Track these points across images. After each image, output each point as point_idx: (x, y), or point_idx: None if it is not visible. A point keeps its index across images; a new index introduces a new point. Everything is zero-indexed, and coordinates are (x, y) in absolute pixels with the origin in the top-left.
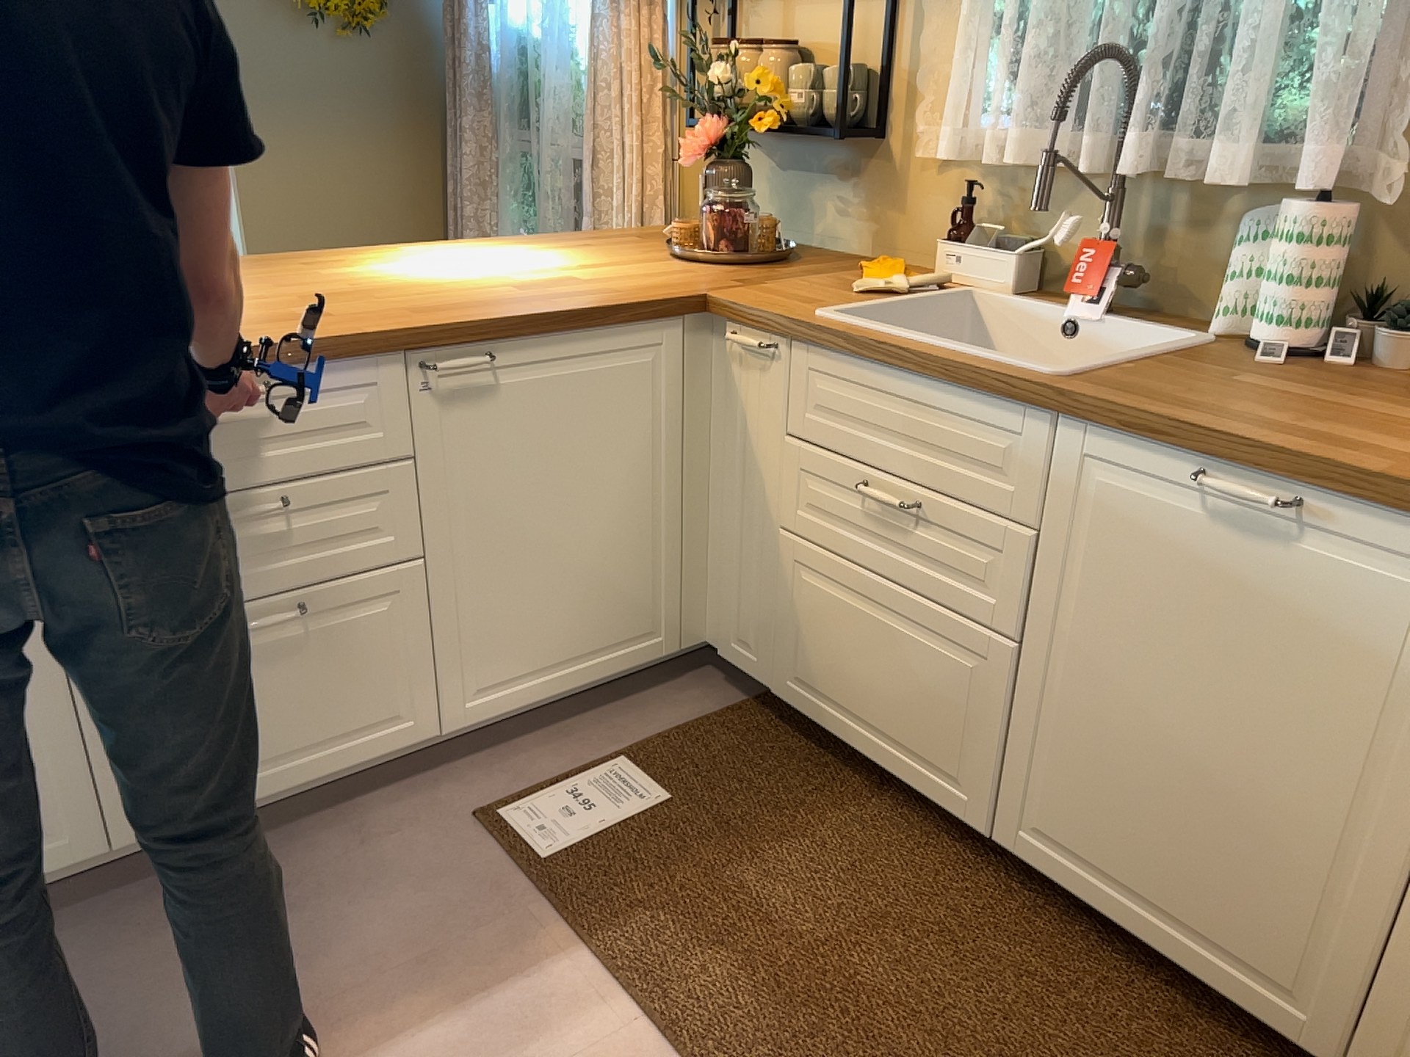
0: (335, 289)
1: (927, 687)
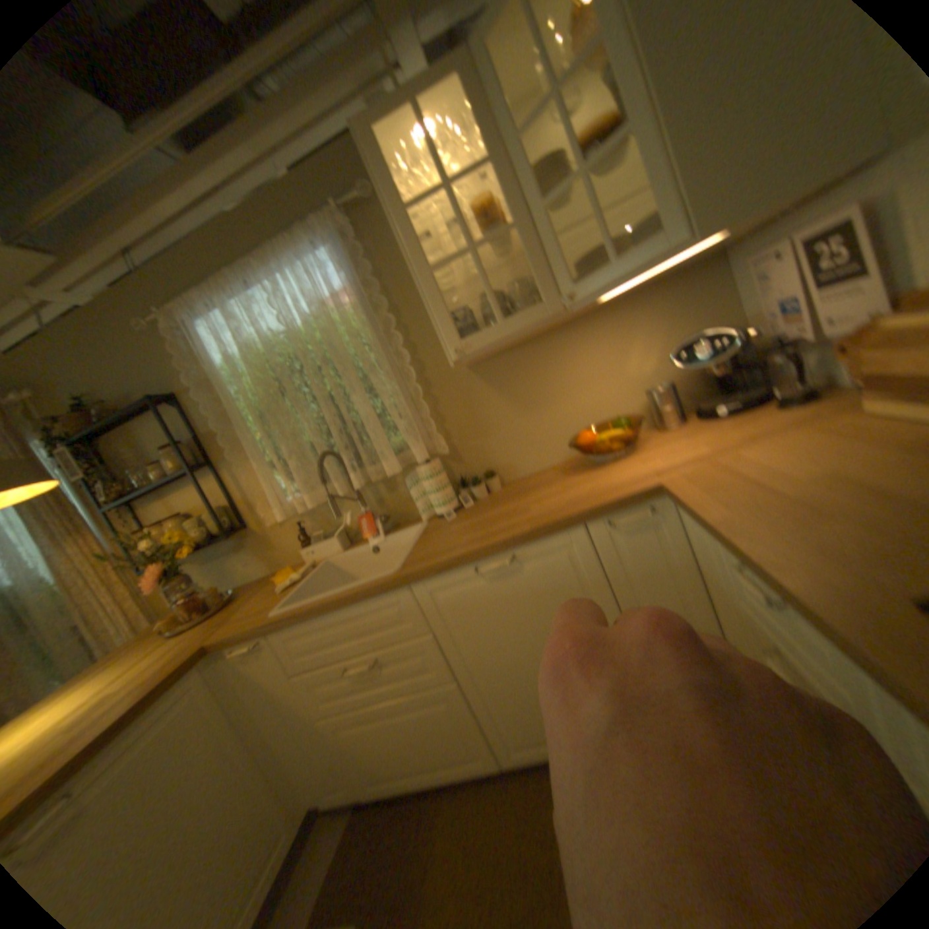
0: None
1: (433, 731)
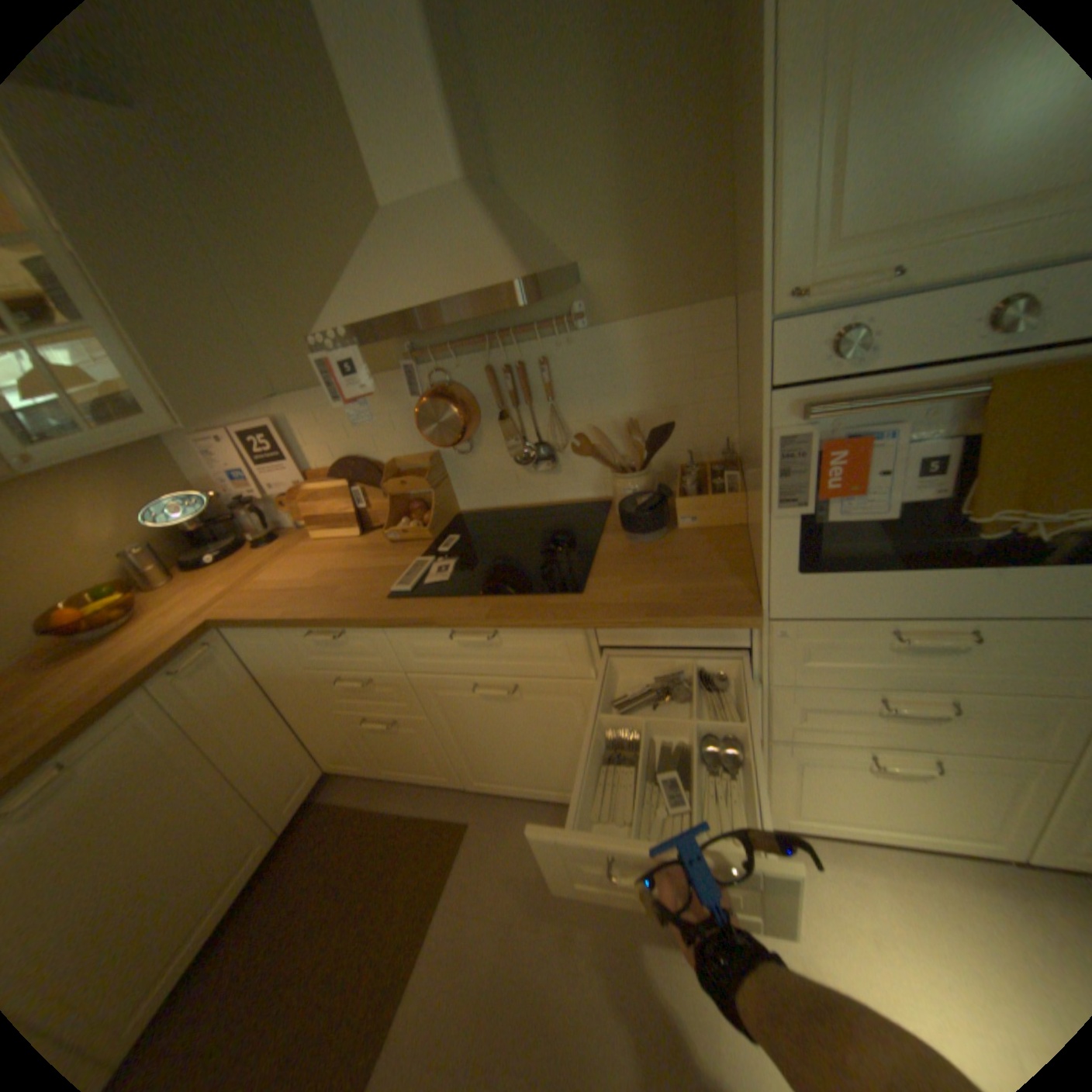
0: None
1: None
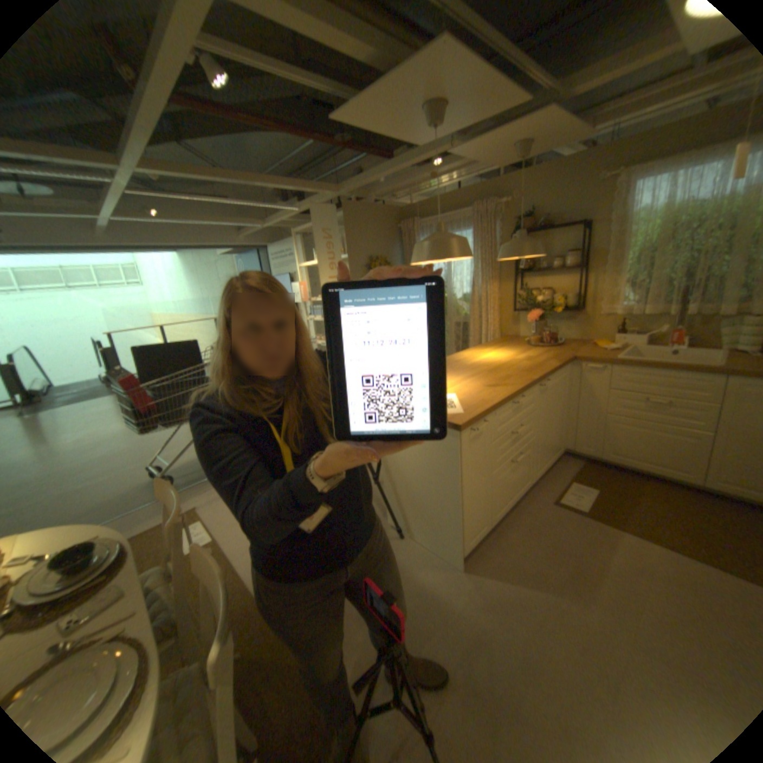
0: (485, 368)
1: (675, 449)
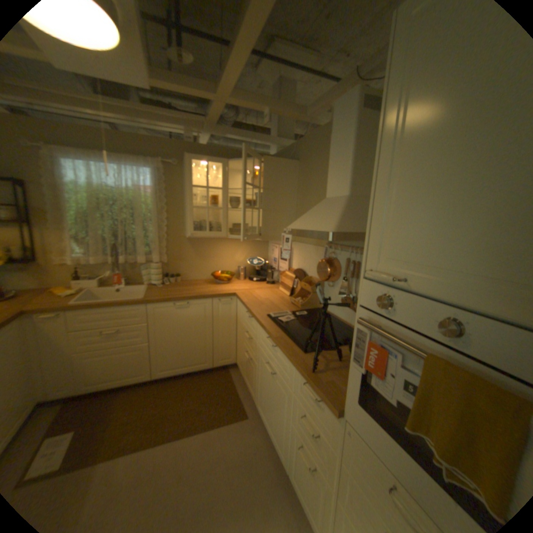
0: None
1: (129, 363)
